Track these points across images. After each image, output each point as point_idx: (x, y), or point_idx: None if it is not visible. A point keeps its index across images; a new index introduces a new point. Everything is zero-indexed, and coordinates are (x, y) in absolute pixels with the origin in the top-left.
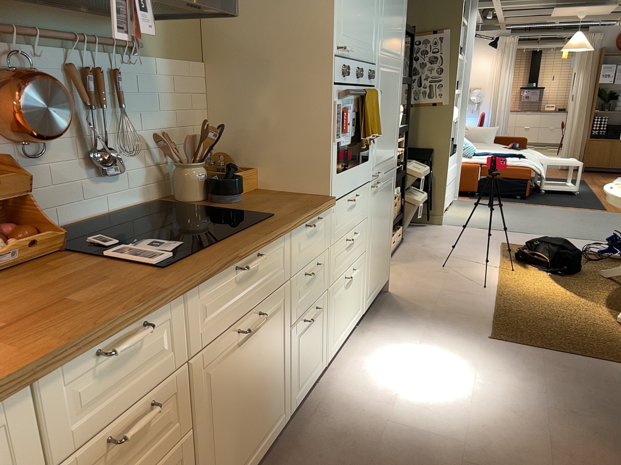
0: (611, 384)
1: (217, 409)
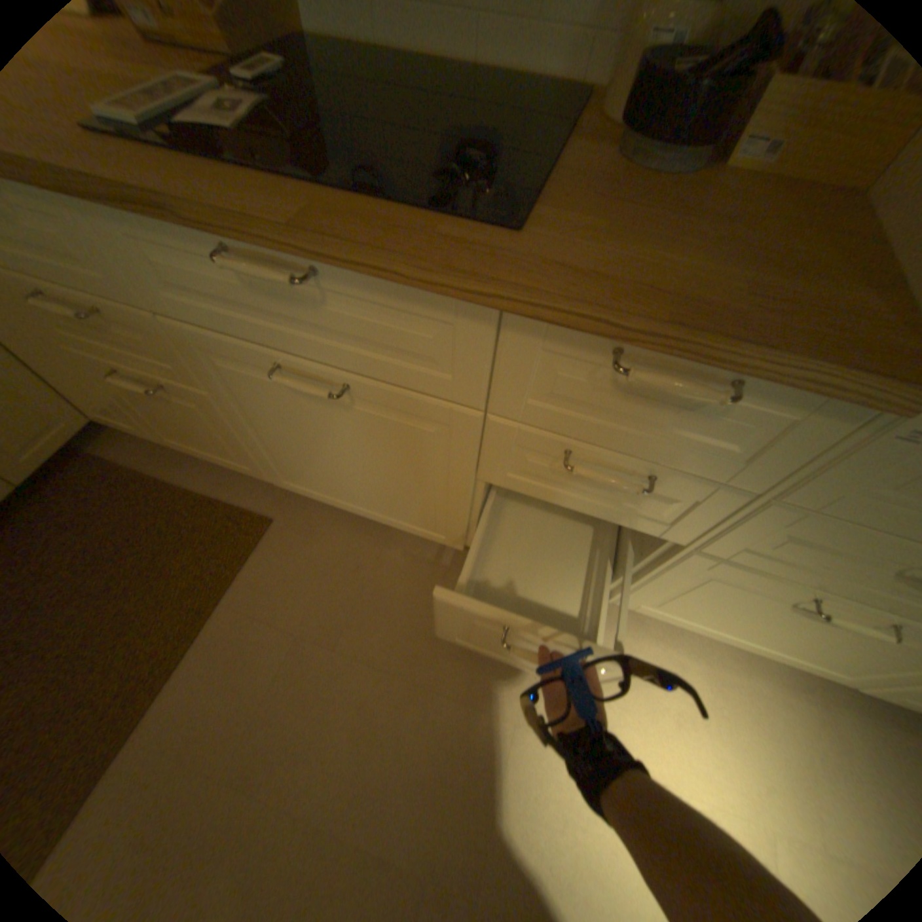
0: None
1: (260, 416)
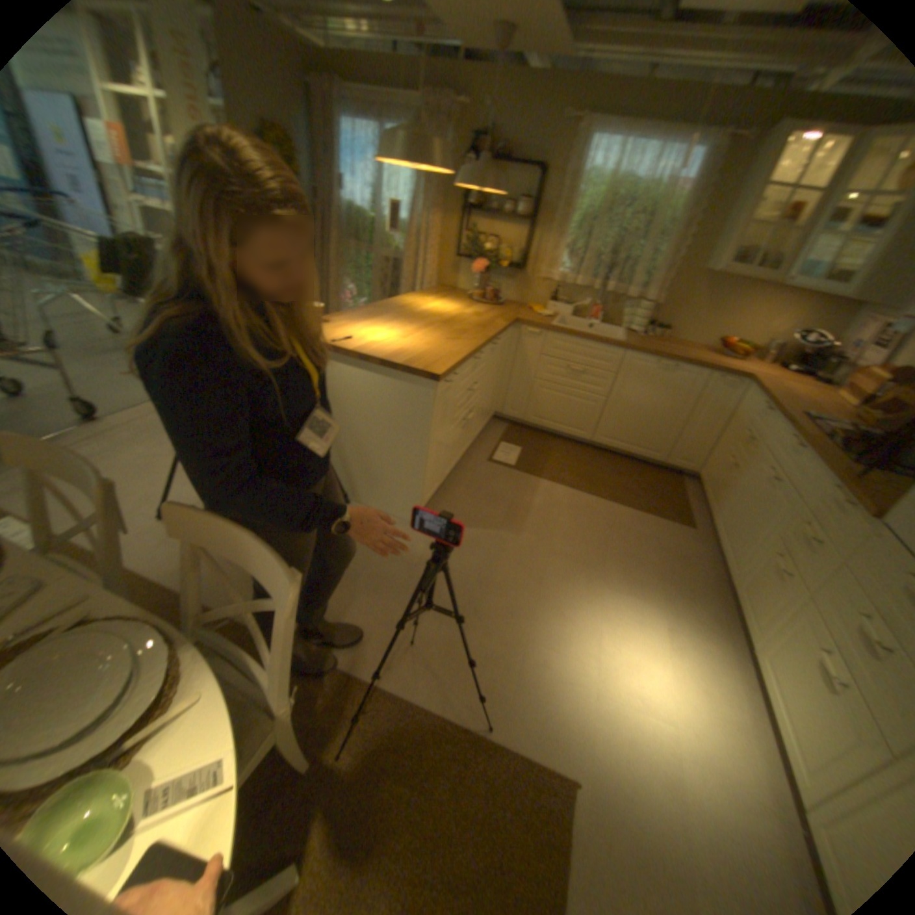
0: (445, 657)
1: (749, 487)
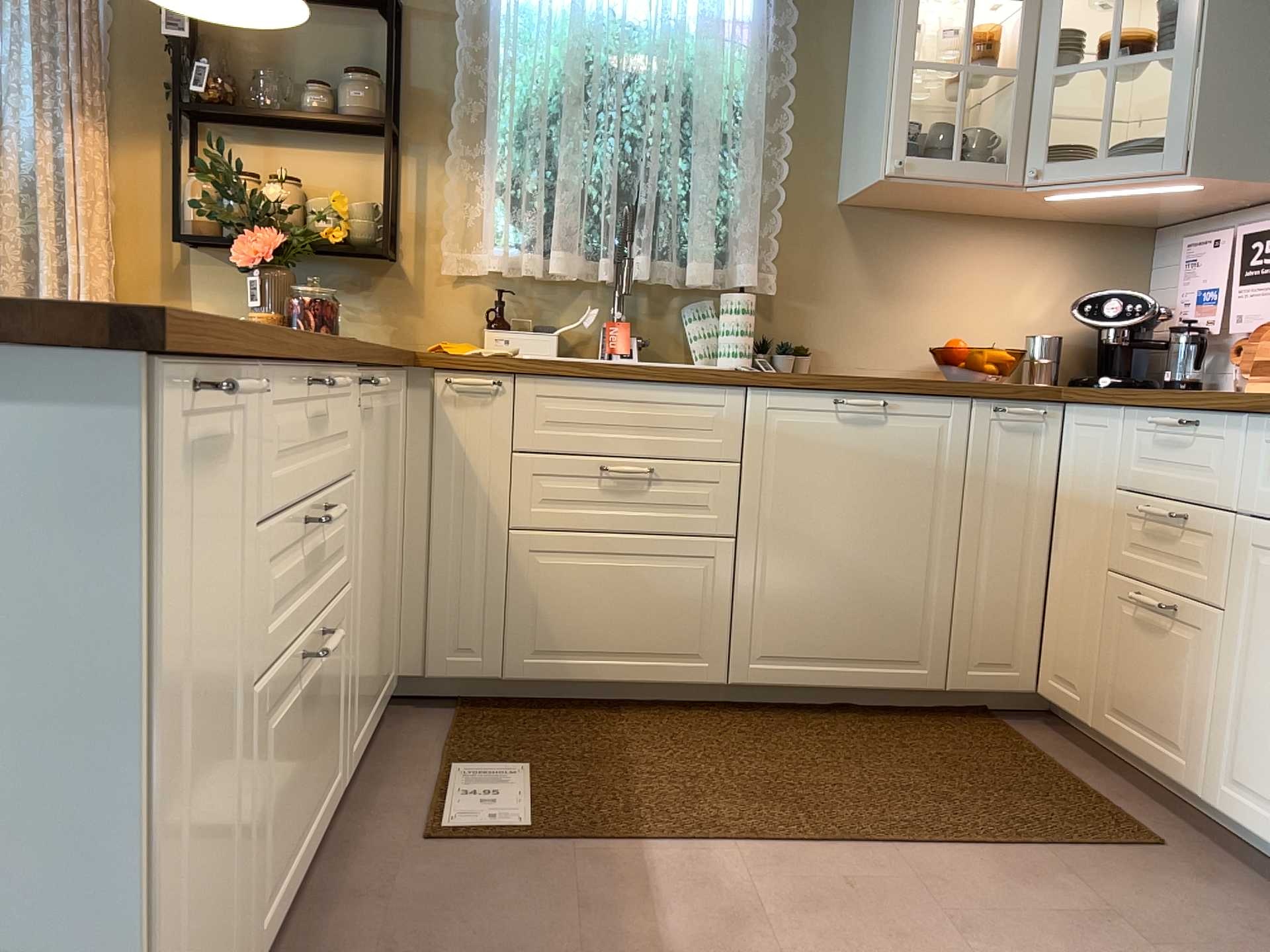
0: None
1: (1269, 640)
